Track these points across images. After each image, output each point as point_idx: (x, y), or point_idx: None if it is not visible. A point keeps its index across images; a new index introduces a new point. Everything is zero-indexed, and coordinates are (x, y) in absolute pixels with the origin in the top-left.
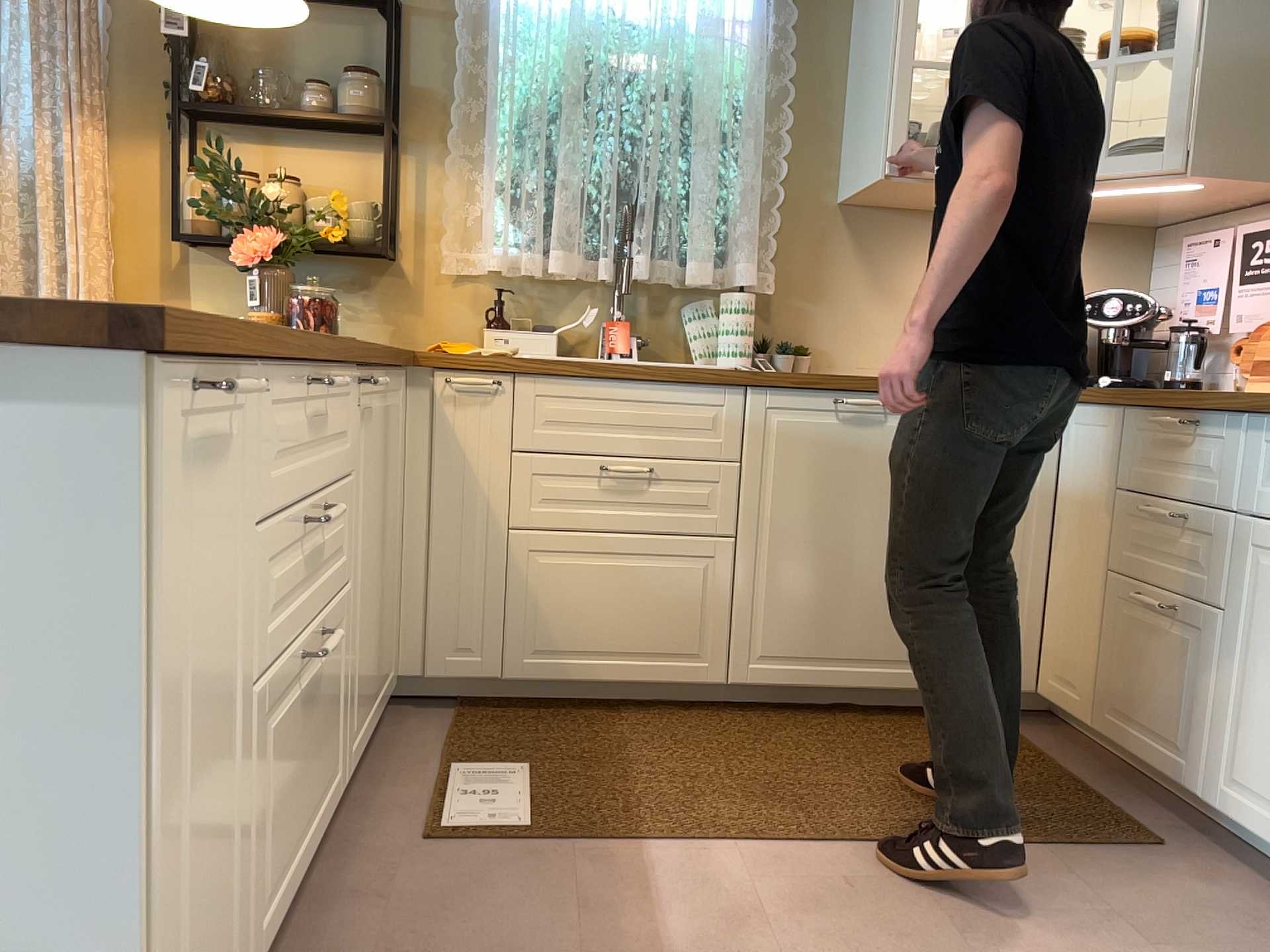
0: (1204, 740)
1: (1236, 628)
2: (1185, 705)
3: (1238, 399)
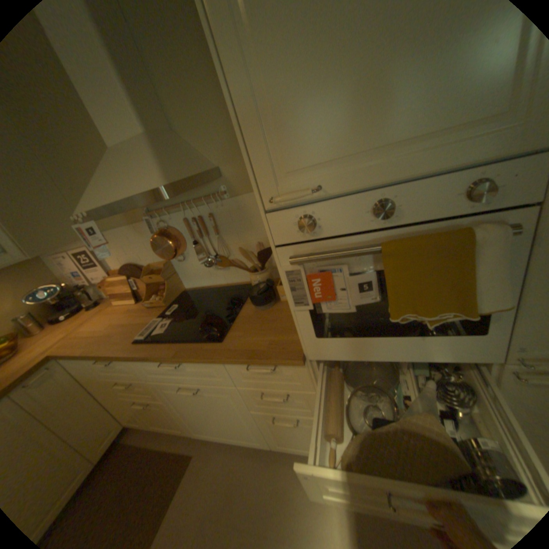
0: (180, 427)
1: (168, 406)
2: (169, 422)
3: (119, 357)
